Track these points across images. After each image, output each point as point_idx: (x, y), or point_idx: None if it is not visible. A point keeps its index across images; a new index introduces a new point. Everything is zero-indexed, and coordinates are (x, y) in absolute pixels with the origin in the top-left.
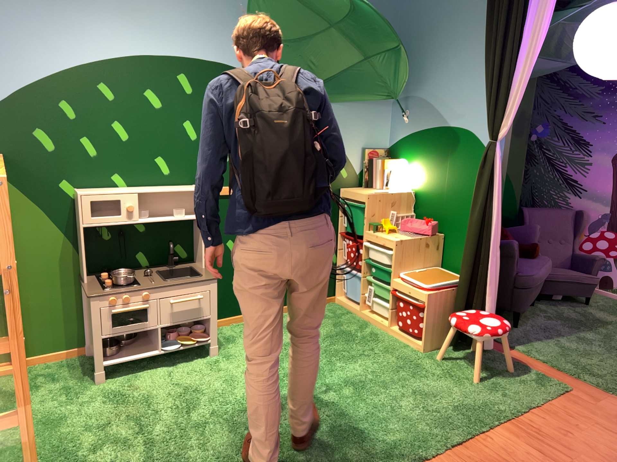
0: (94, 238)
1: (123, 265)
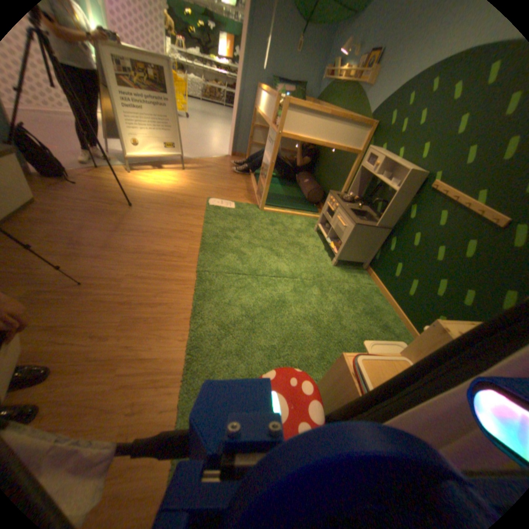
0: (373, 180)
1: (370, 203)
